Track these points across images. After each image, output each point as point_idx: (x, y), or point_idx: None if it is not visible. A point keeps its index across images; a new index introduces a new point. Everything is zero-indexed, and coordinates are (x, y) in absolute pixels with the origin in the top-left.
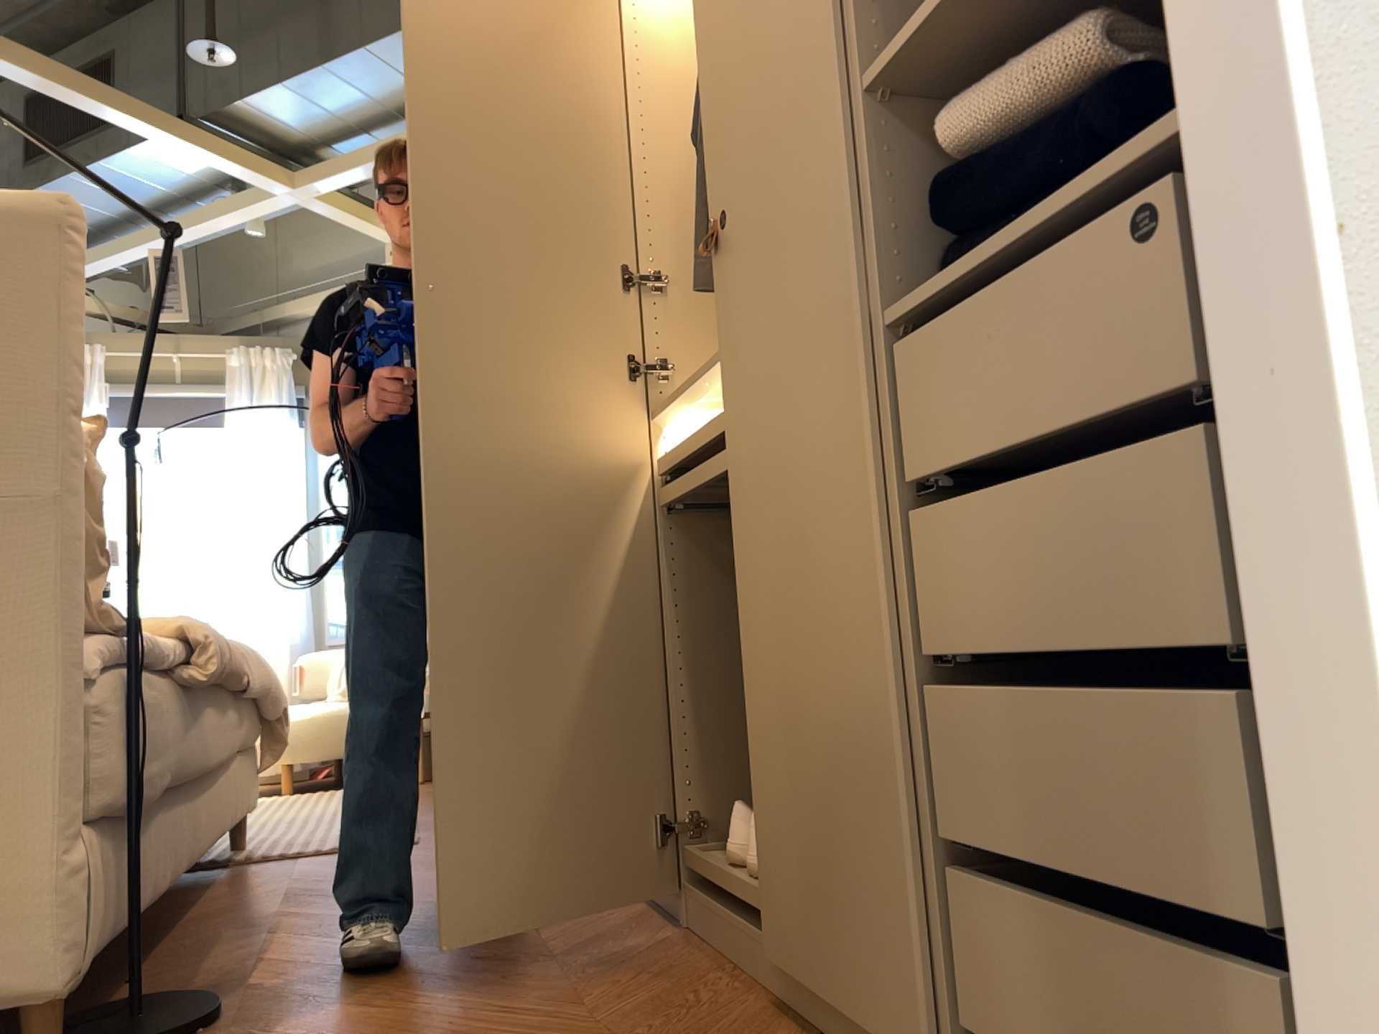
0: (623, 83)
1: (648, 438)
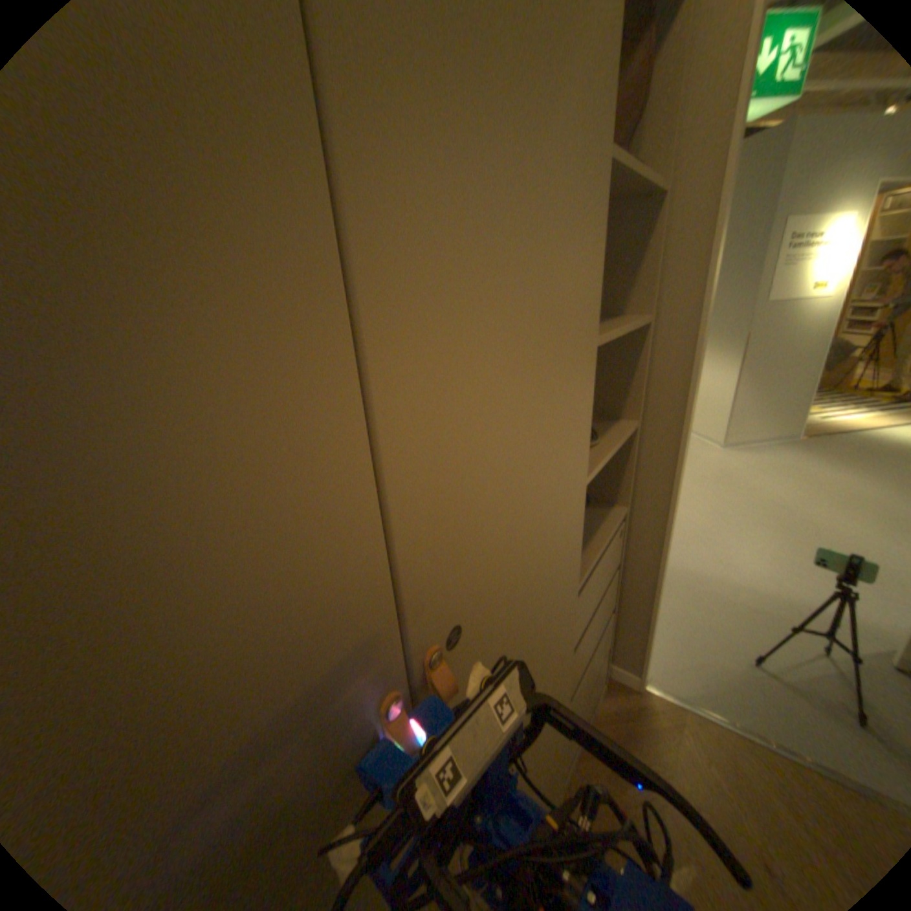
0: None
1: None
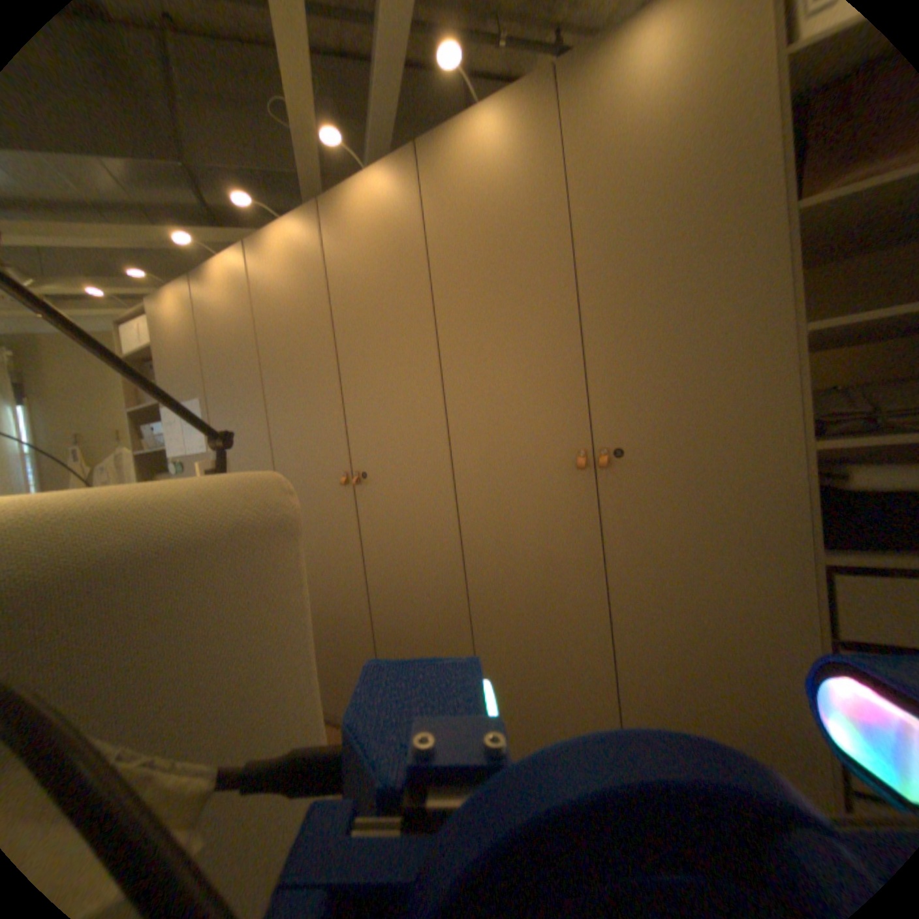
0: (432, 314)
1: (457, 529)
